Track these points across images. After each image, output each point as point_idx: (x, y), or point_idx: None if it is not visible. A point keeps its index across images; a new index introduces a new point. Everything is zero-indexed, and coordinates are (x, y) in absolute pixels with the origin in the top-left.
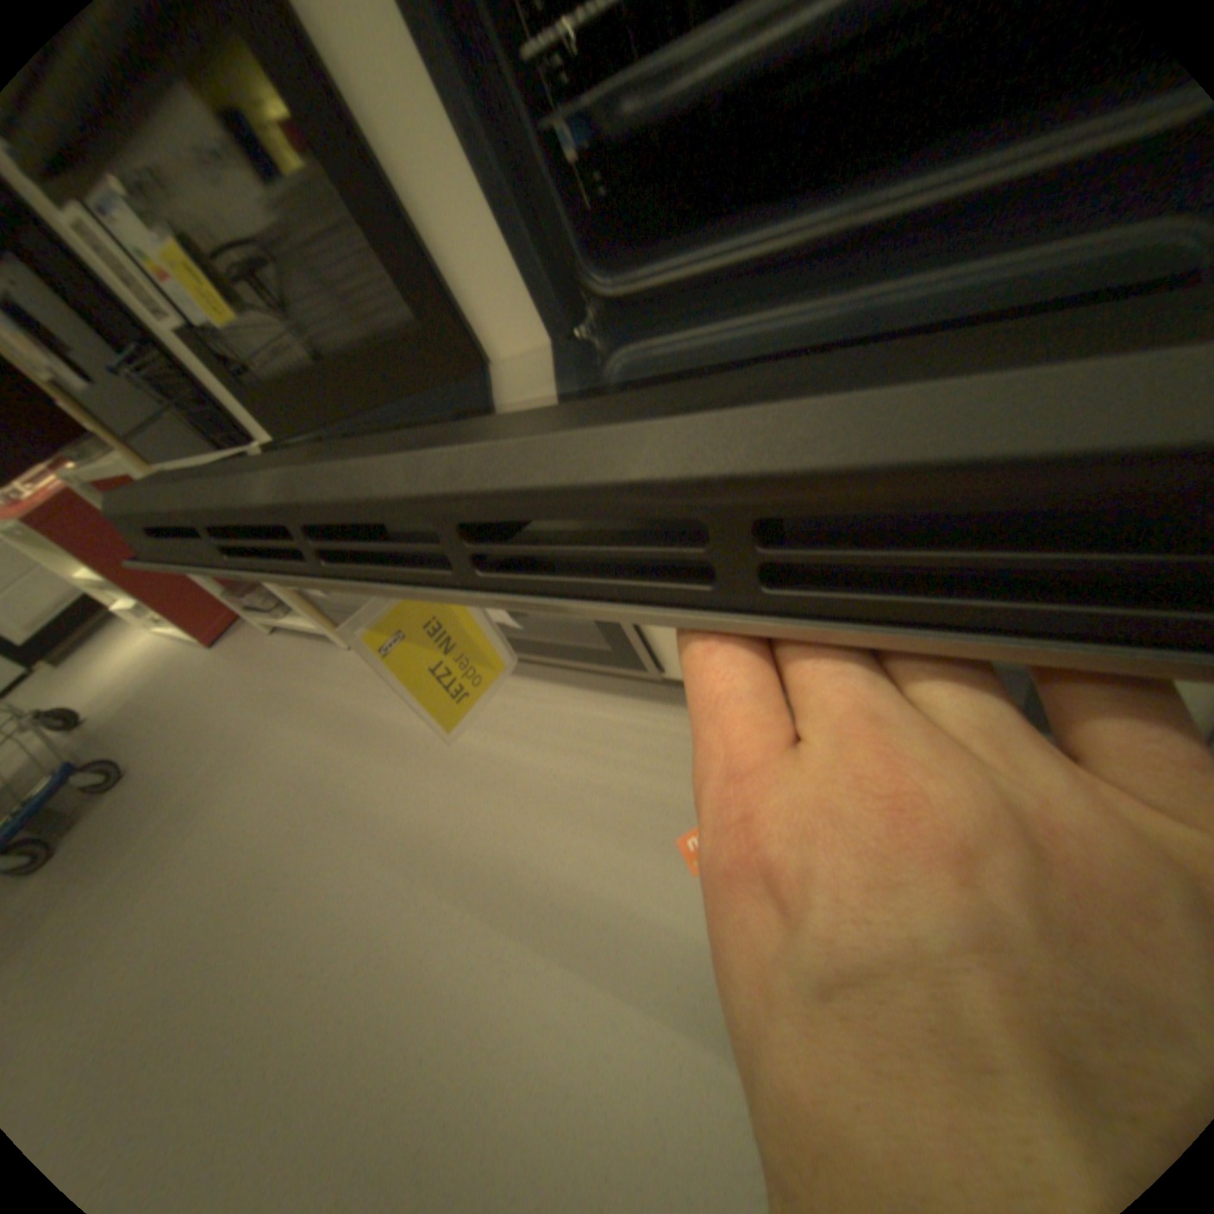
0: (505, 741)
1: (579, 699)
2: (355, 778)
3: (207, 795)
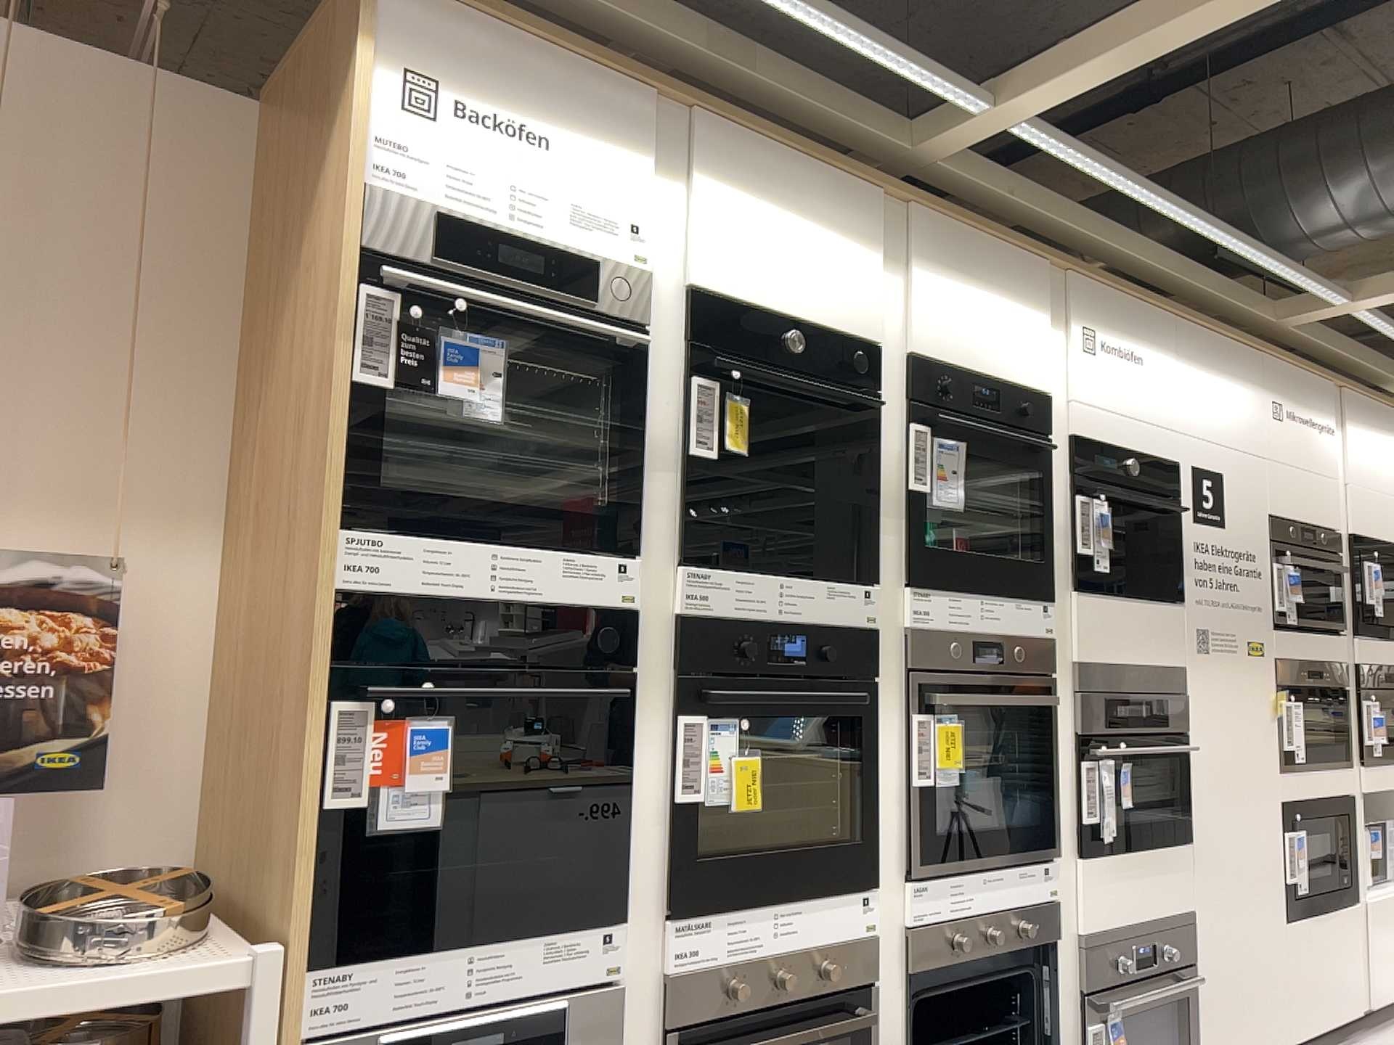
0: None
1: None
2: None
3: None
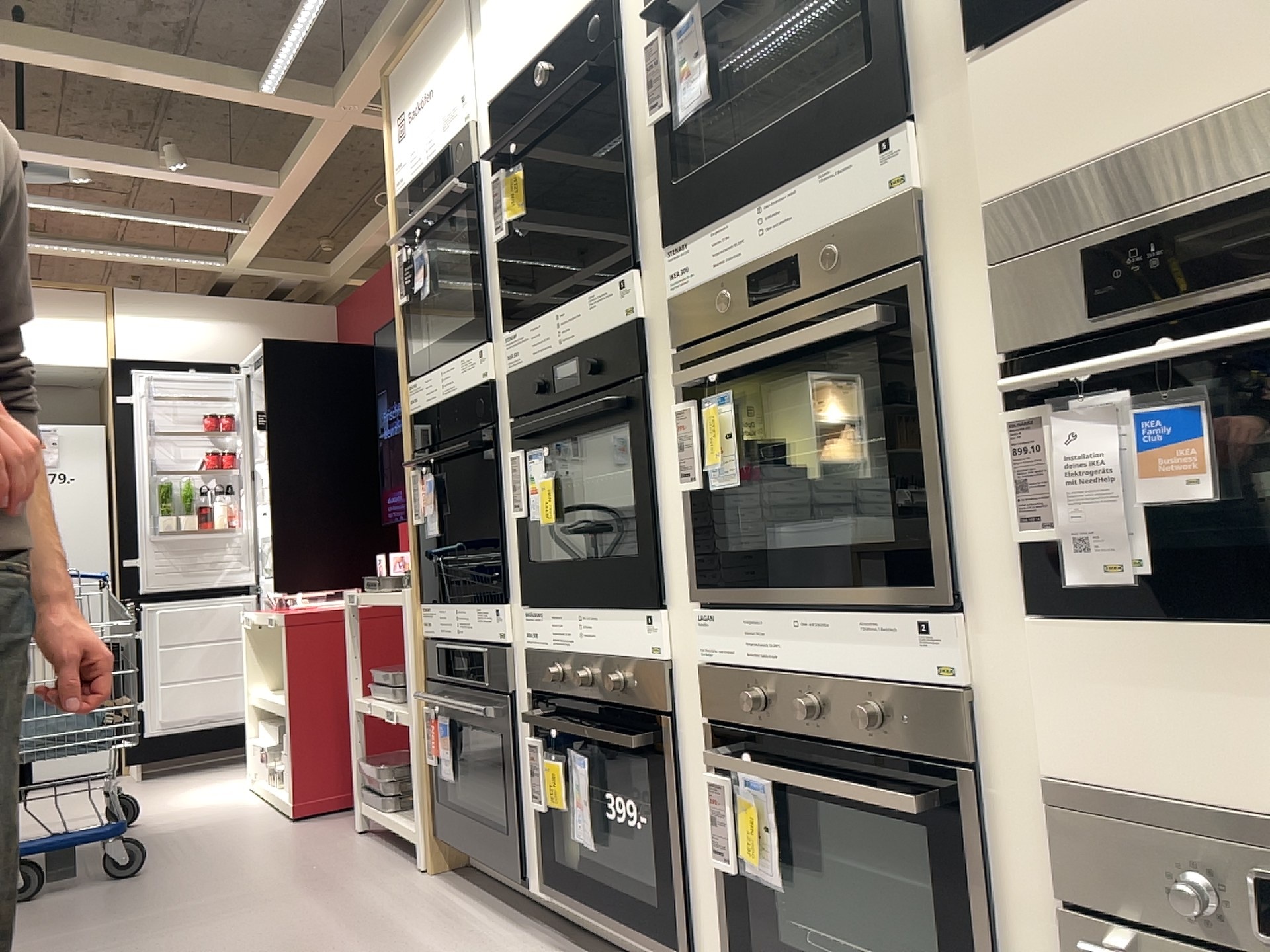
0: None
1: None
2: None
3: (199, 916)
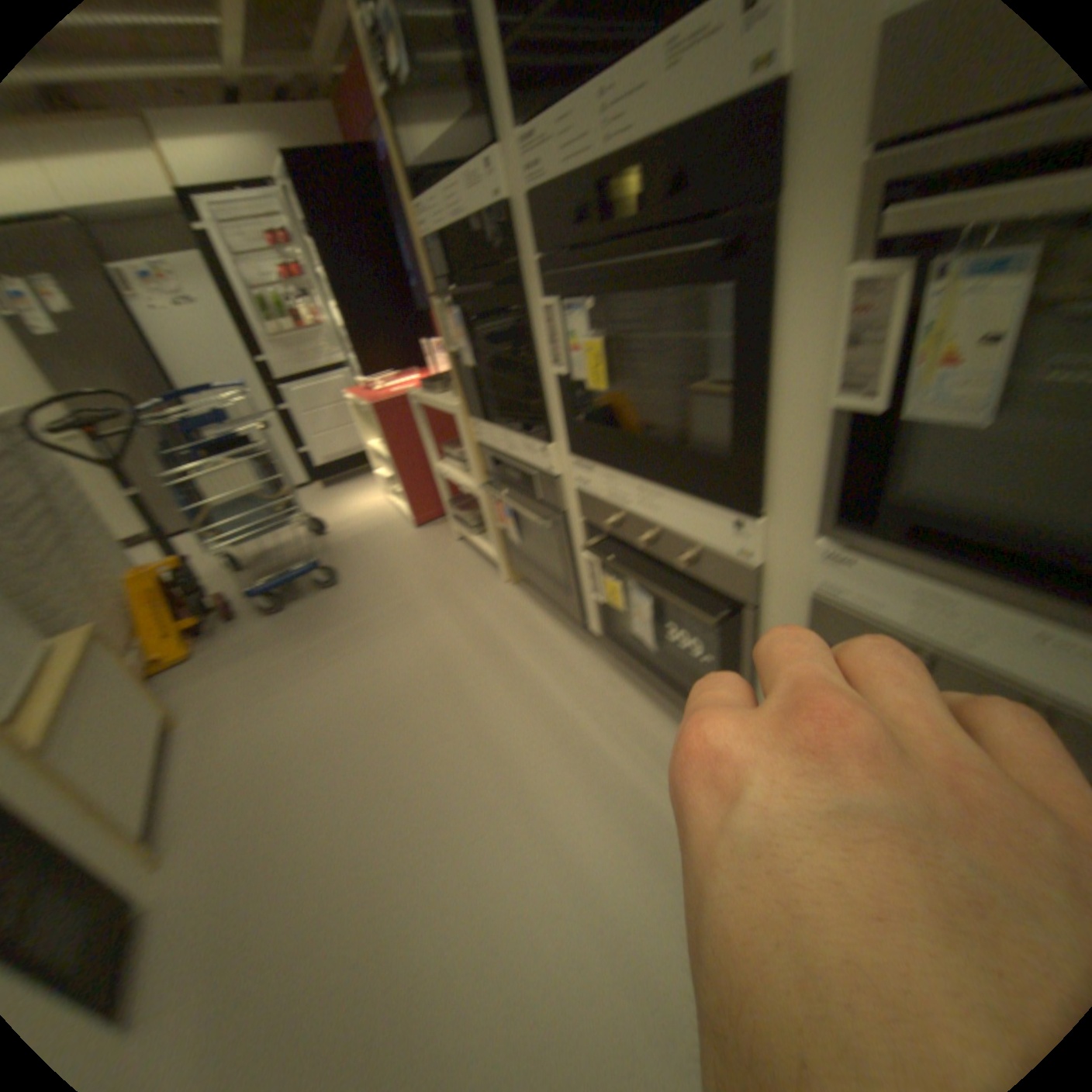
0: (588, 723)
1: (660, 727)
2: (471, 680)
3: (374, 629)
